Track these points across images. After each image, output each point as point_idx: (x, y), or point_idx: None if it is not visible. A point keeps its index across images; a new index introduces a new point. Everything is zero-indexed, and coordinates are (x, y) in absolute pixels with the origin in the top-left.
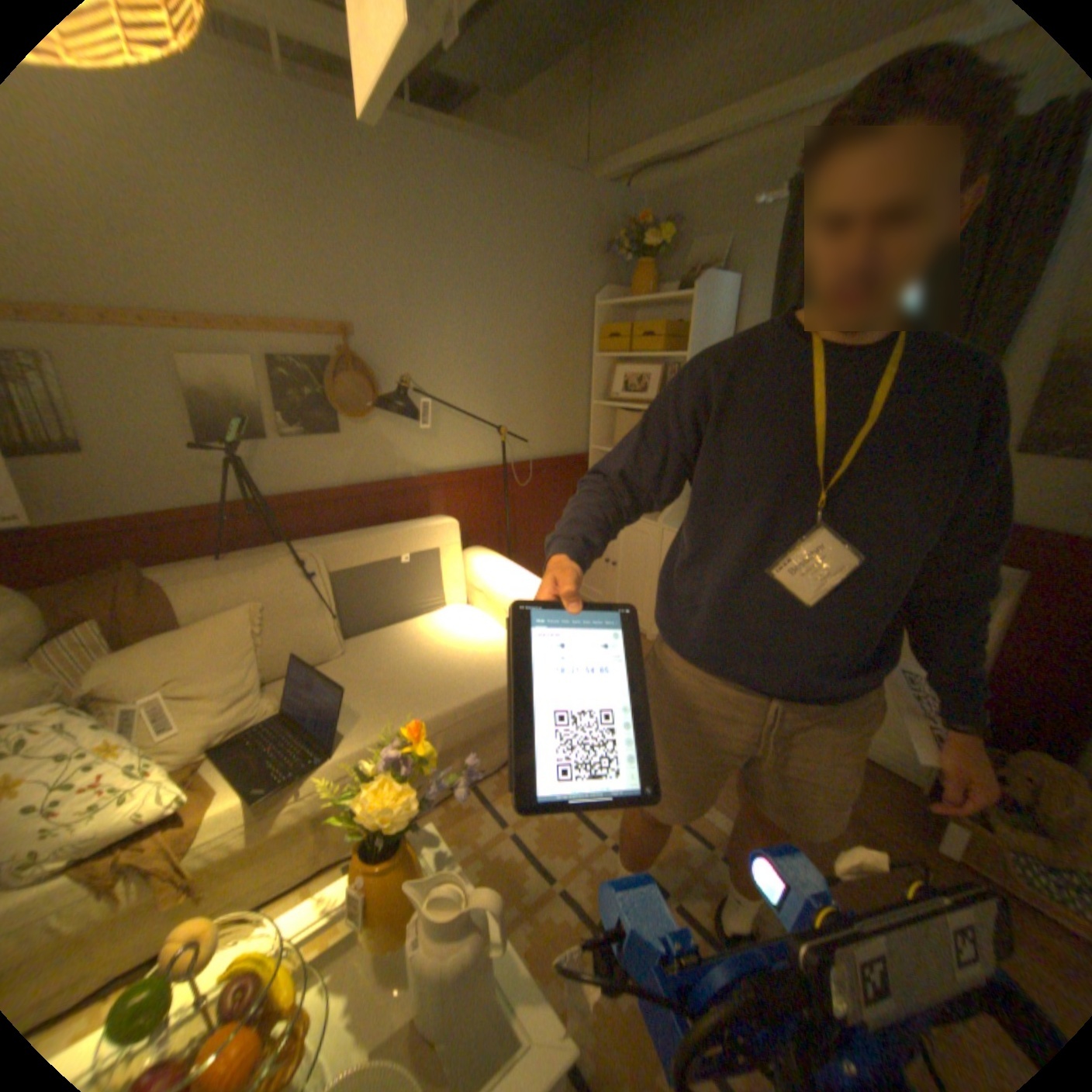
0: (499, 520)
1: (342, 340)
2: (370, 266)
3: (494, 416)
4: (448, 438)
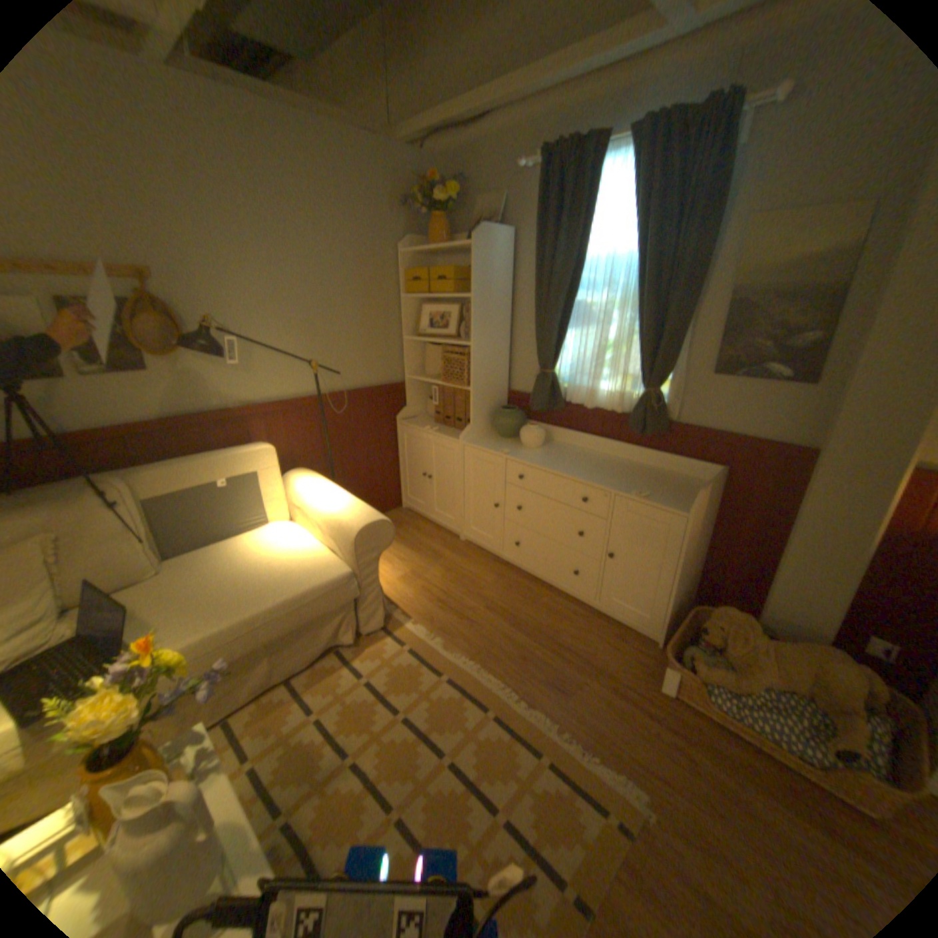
0: (324, 444)
1: (140, 283)
2: (162, 213)
3: (309, 351)
4: (264, 372)
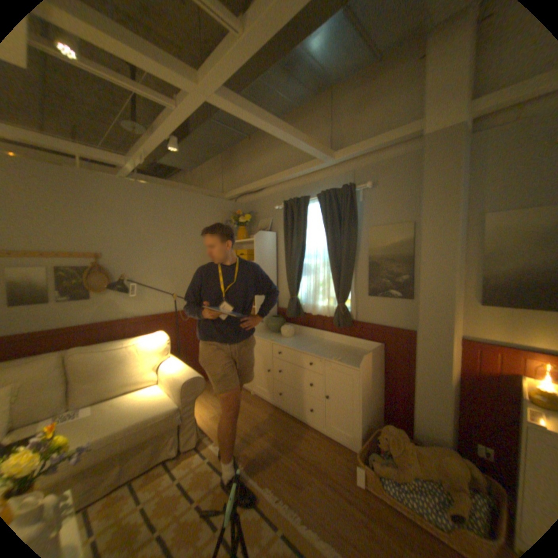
0: (176, 338)
1: (94, 261)
2: (111, 232)
3: (173, 290)
4: (148, 301)
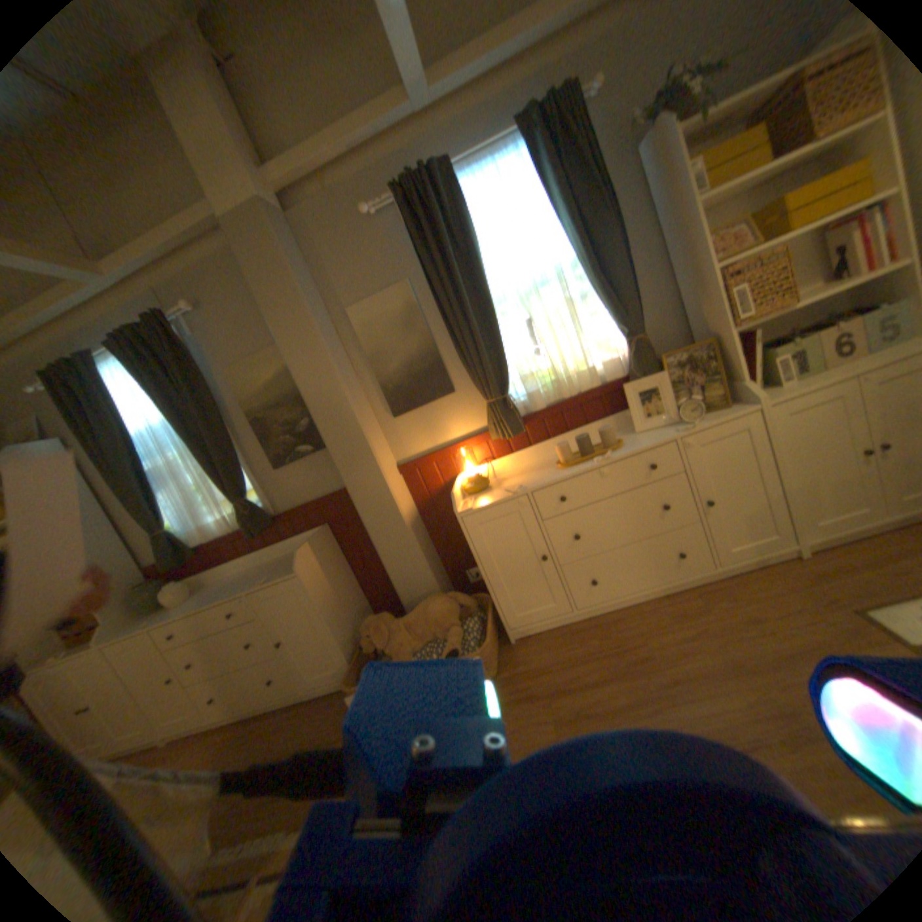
0: None
1: None
2: None
3: None
4: None
